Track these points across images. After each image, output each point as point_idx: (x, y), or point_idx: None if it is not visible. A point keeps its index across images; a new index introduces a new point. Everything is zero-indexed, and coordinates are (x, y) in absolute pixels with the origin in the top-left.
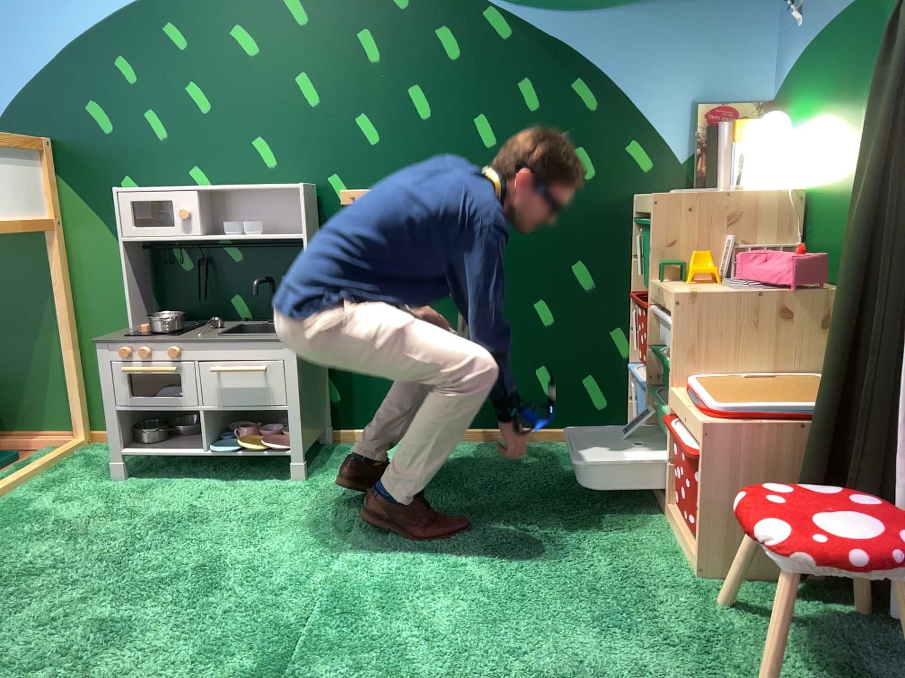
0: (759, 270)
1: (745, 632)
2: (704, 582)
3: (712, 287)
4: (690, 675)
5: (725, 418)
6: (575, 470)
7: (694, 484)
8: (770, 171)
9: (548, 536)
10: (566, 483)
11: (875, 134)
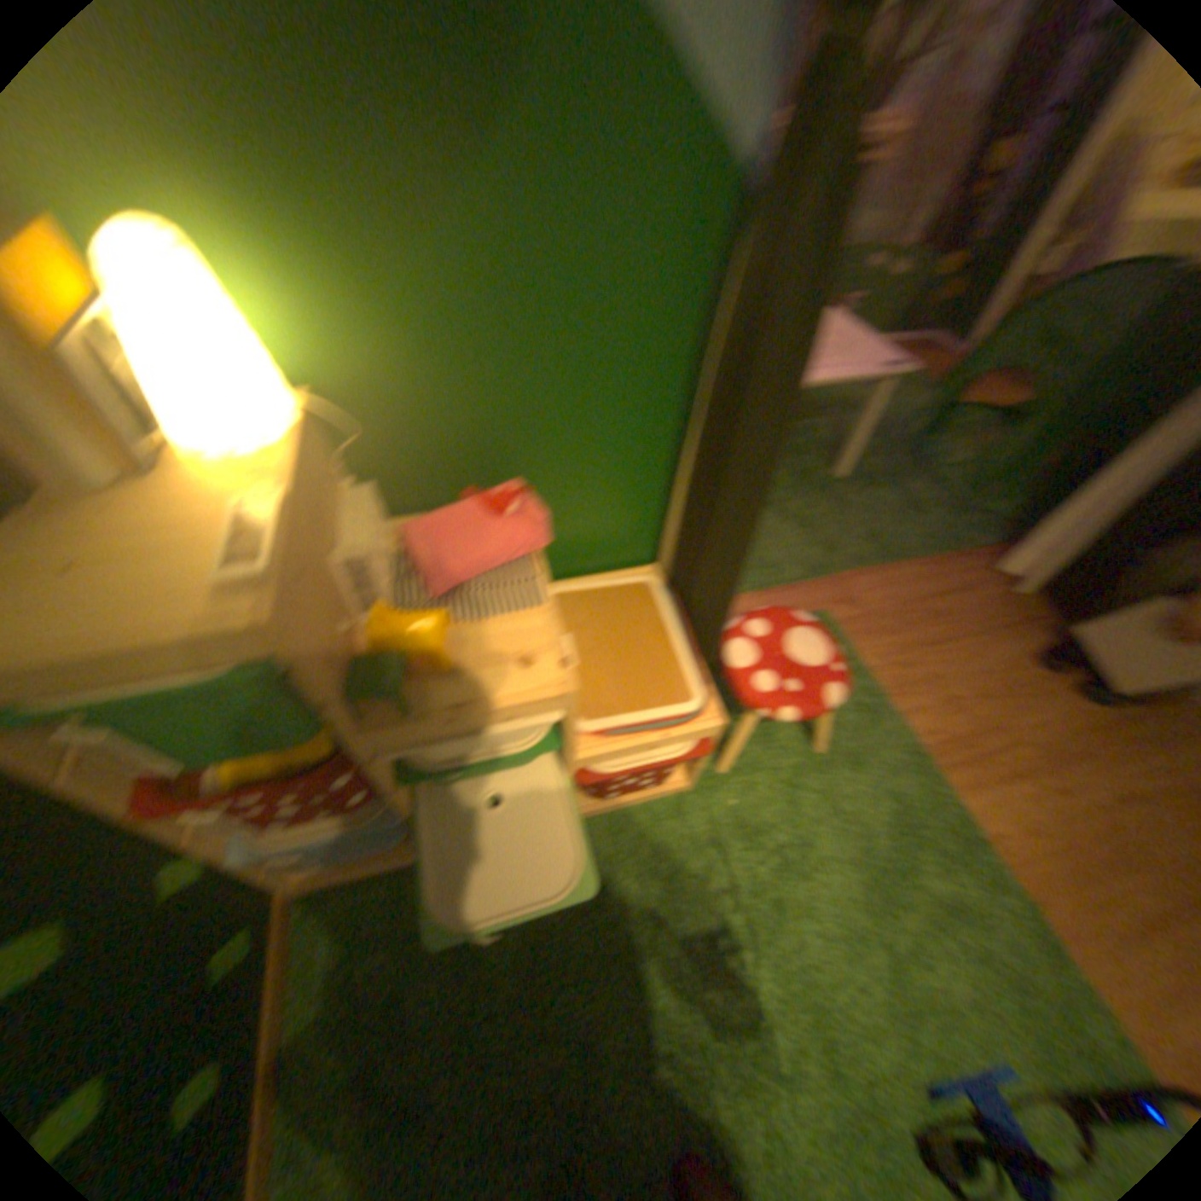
0: (482, 555)
1: (751, 757)
2: (694, 785)
3: (473, 629)
4: (826, 799)
5: (707, 699)
6: (423, 975)
7: (668, 764)
8: (269, 379)
9: (655, 974)
10: (478, 981)
11: (789, 333)
